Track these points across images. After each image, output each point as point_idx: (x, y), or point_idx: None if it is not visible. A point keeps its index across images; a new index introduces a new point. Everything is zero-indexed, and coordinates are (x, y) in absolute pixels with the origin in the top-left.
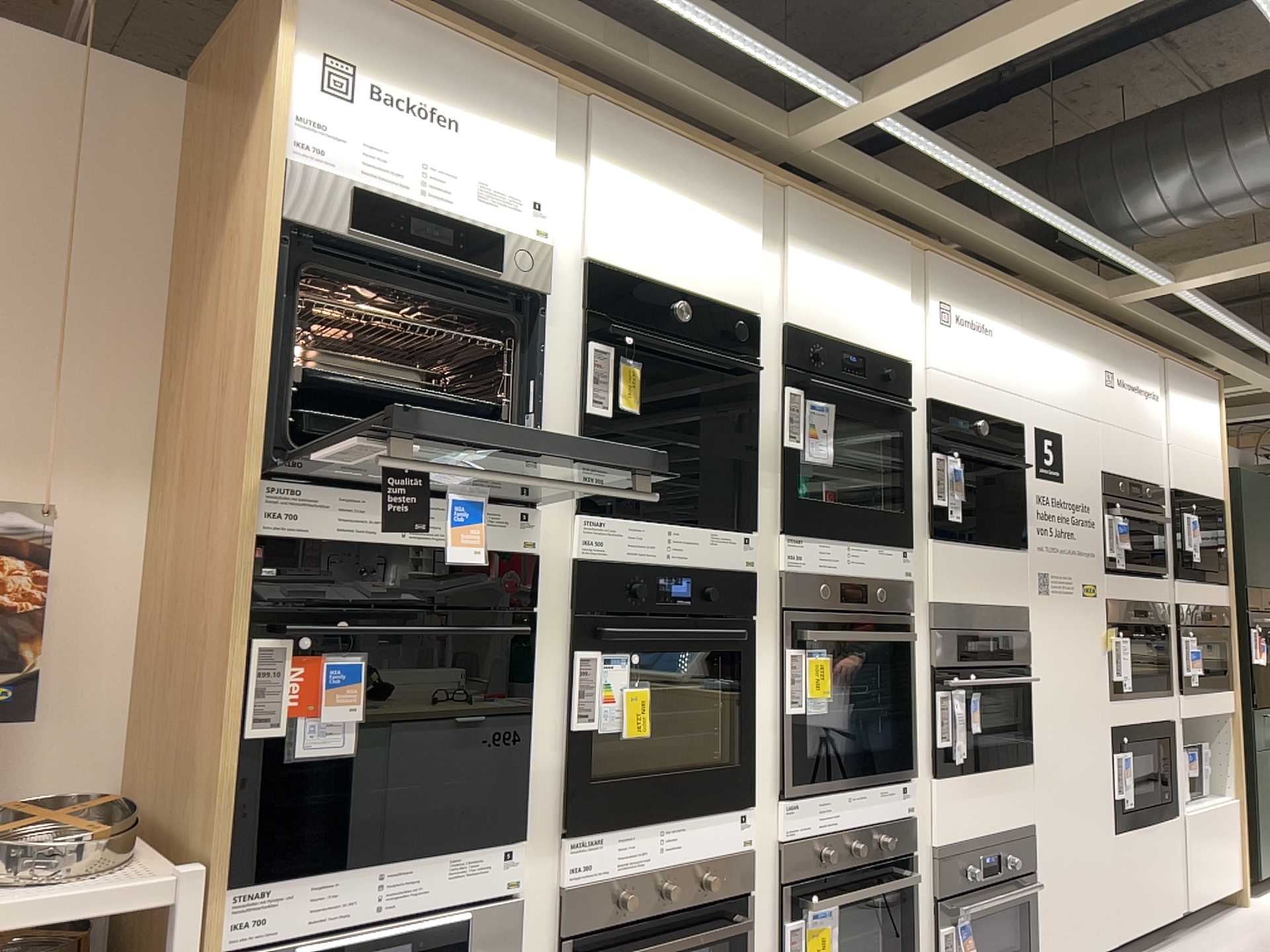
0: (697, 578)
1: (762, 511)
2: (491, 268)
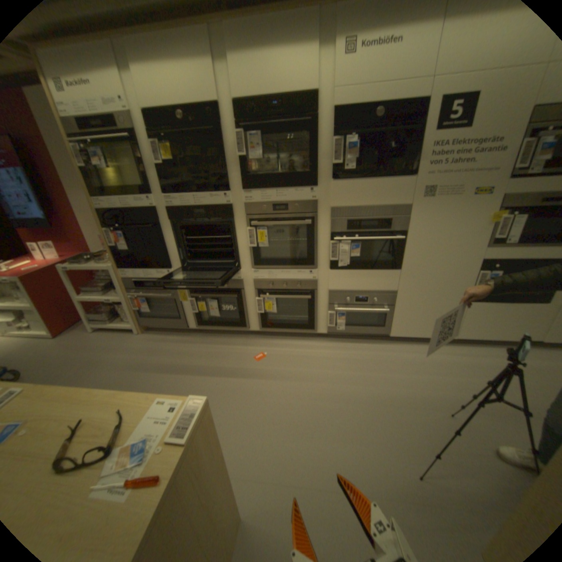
0: (207, 210)
1: (235, 183)
2: (109, 125)
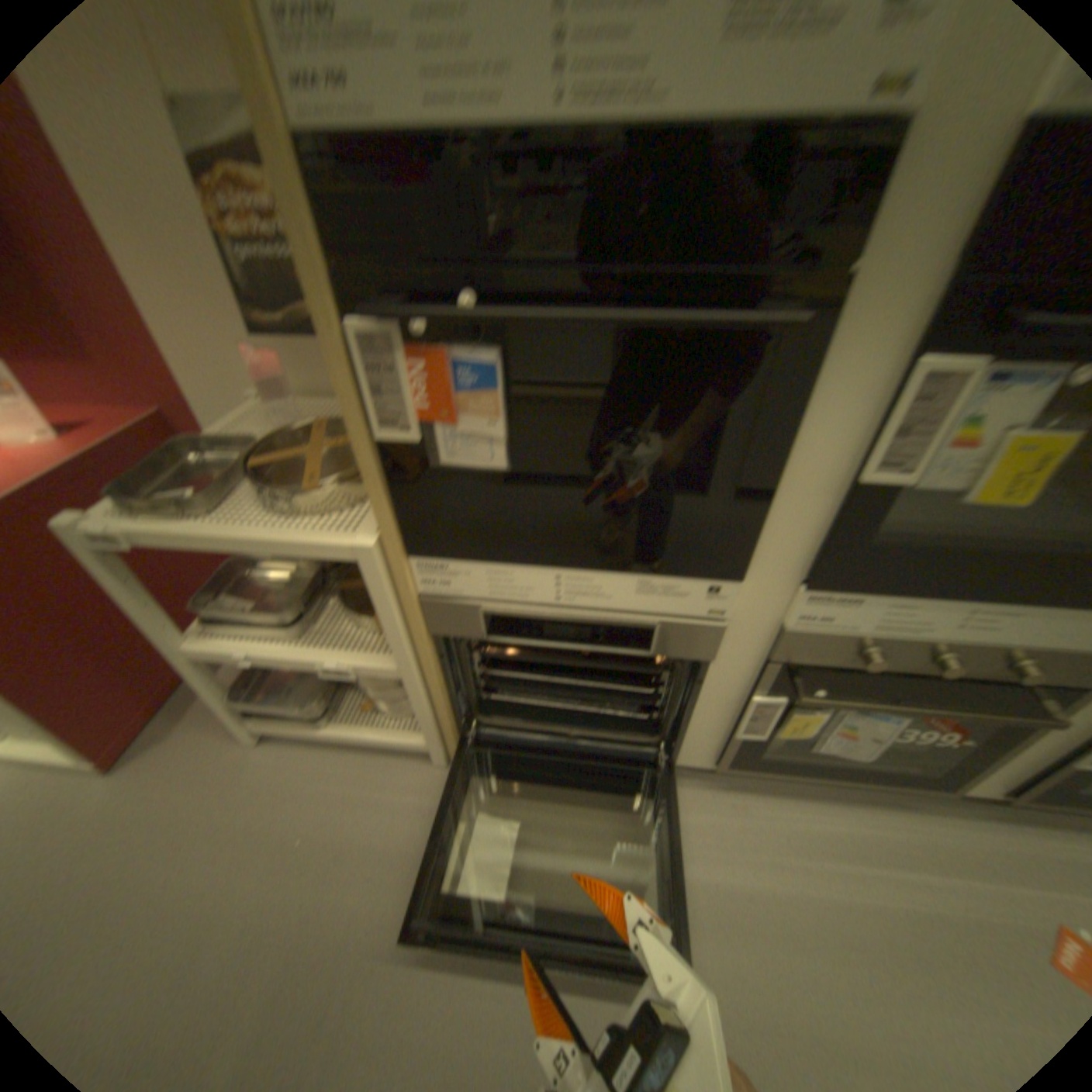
0: None
1: None
2: None
